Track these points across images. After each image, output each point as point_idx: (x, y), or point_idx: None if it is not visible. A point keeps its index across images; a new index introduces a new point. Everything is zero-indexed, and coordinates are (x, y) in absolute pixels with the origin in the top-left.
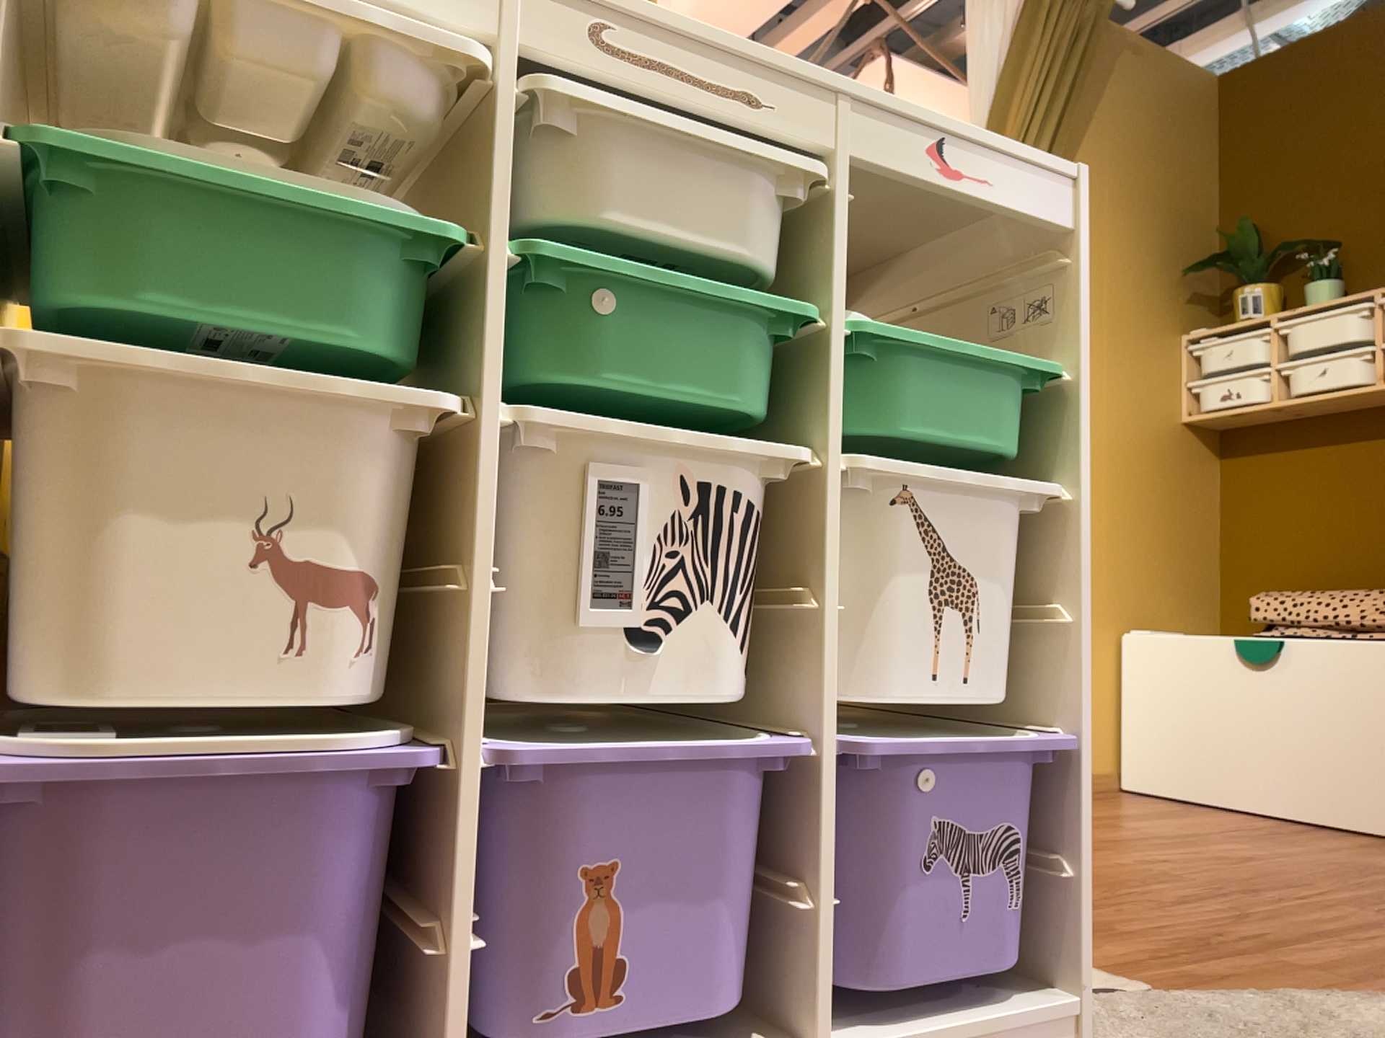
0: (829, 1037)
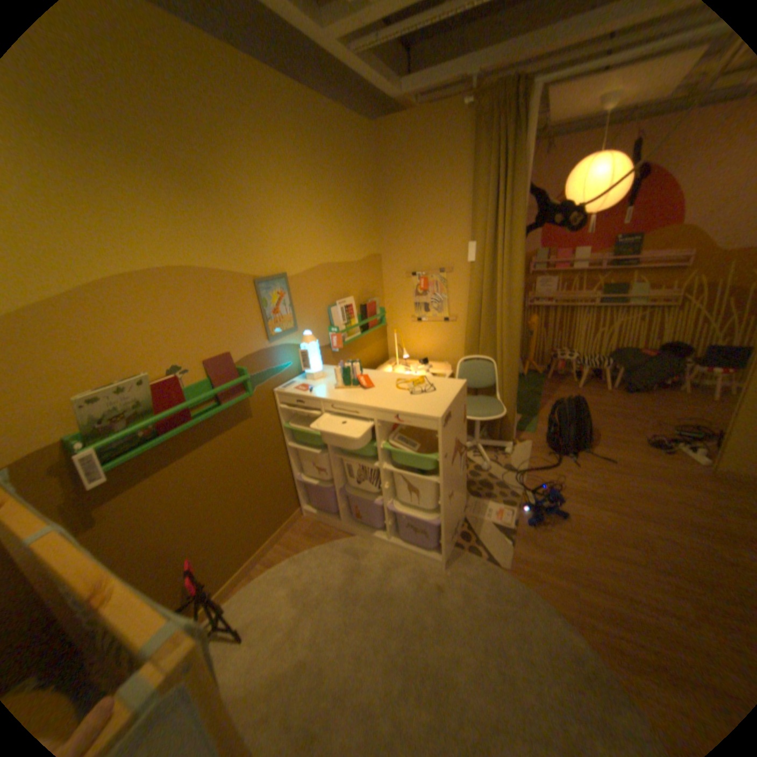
0: (393, 542)
